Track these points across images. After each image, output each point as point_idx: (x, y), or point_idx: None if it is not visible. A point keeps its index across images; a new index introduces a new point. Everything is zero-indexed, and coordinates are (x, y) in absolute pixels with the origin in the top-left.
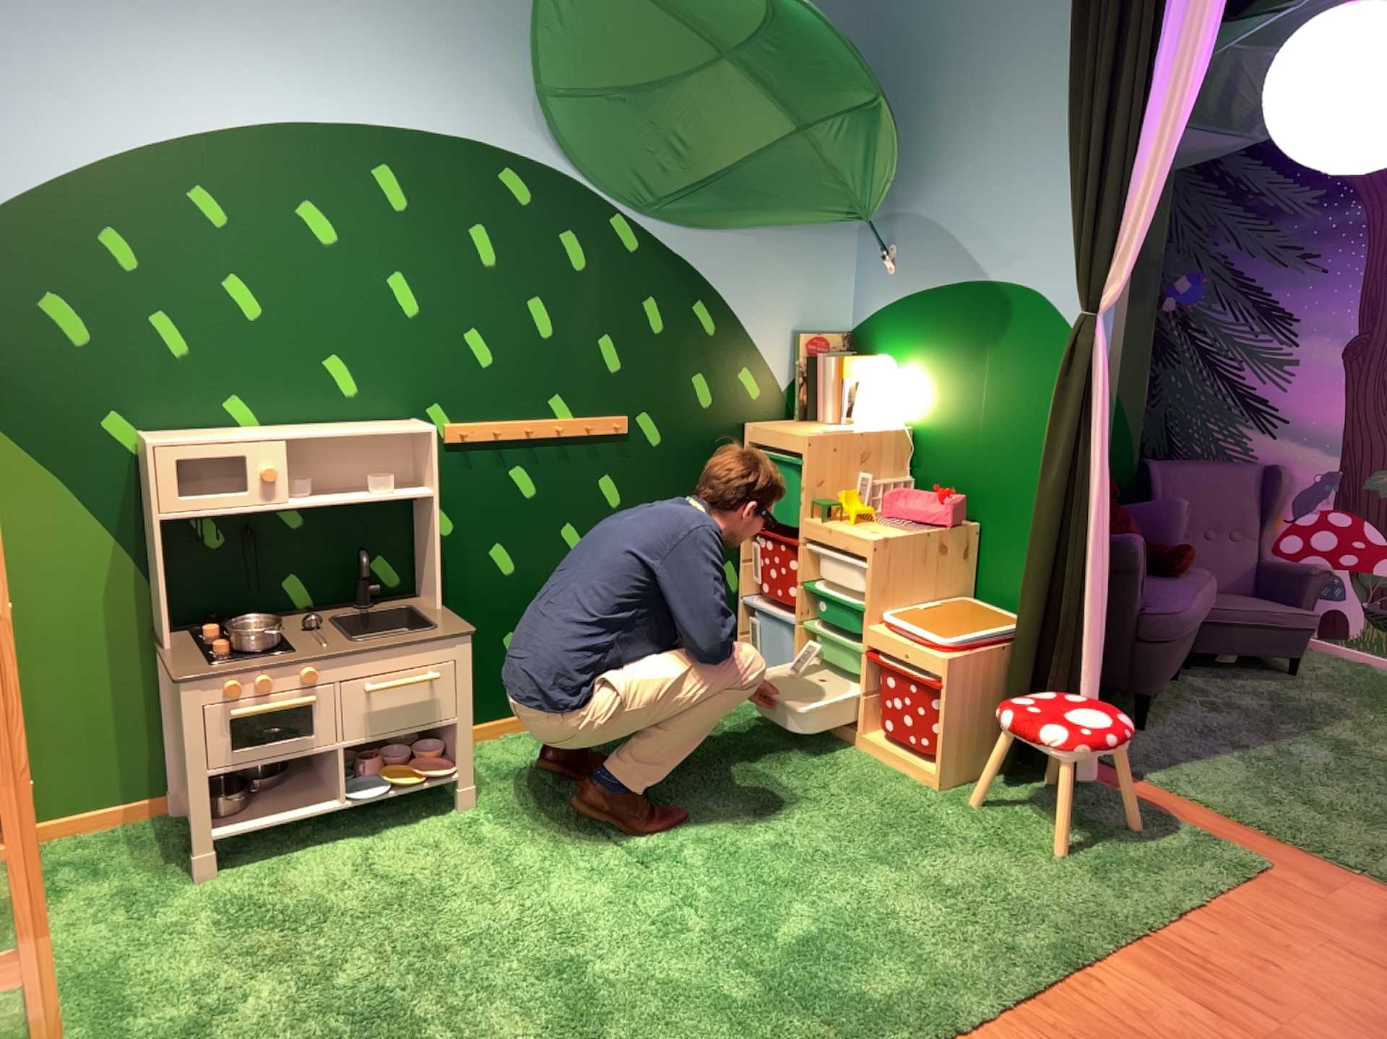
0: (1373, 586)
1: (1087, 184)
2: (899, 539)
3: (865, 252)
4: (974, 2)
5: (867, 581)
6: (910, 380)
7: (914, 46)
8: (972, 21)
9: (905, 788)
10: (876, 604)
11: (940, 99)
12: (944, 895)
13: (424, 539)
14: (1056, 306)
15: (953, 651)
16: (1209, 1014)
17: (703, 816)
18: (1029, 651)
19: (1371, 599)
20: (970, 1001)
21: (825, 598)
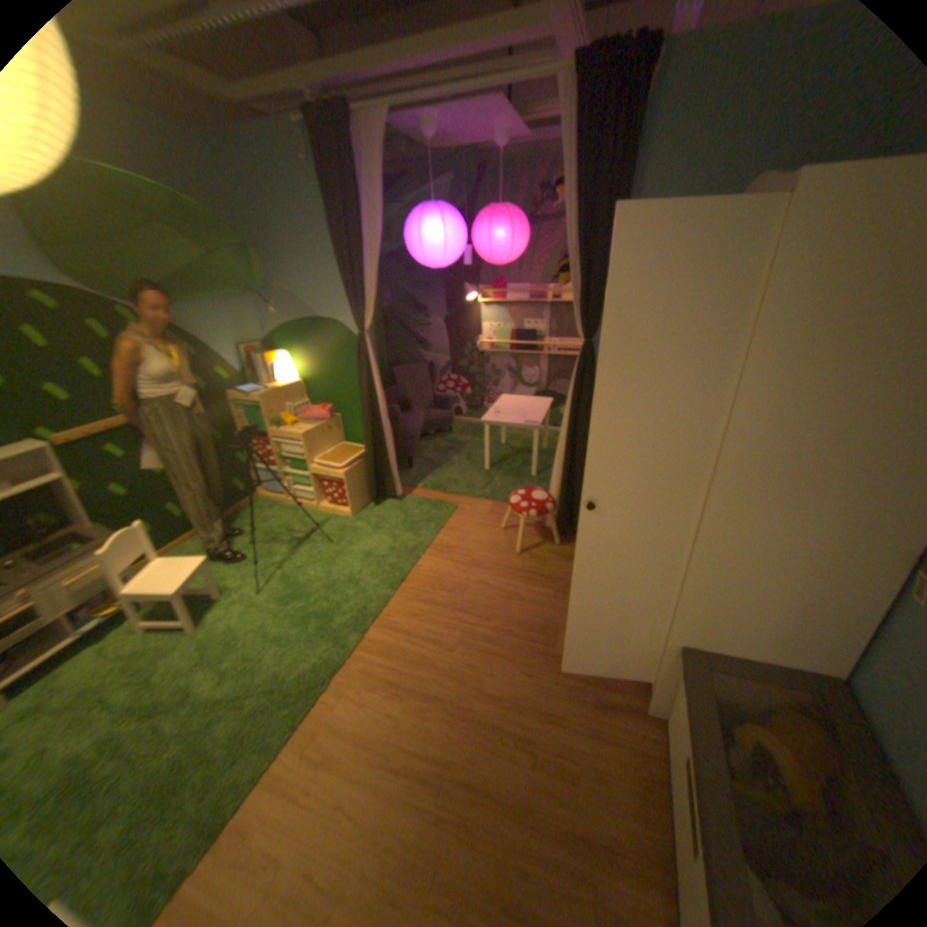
0: (468, 398)
1: (349, 282)
2: (312, 431)
3: (260, 306)
4: (278, 190)
5: (304, 450)
6: (297, 361)
7: (254, 207)
8: (280, 199)
9: (341, 522)
10: (310, 458)
11: (275, 235)
12: (366, 559)
13: (68, 499)
14: (348, 328)
15: (345, 469)
16: (453, 563)
17: (265, 565)
18: (371, 461)
19: (468, 402)
20: (385, 593)
21: (288, 460)
